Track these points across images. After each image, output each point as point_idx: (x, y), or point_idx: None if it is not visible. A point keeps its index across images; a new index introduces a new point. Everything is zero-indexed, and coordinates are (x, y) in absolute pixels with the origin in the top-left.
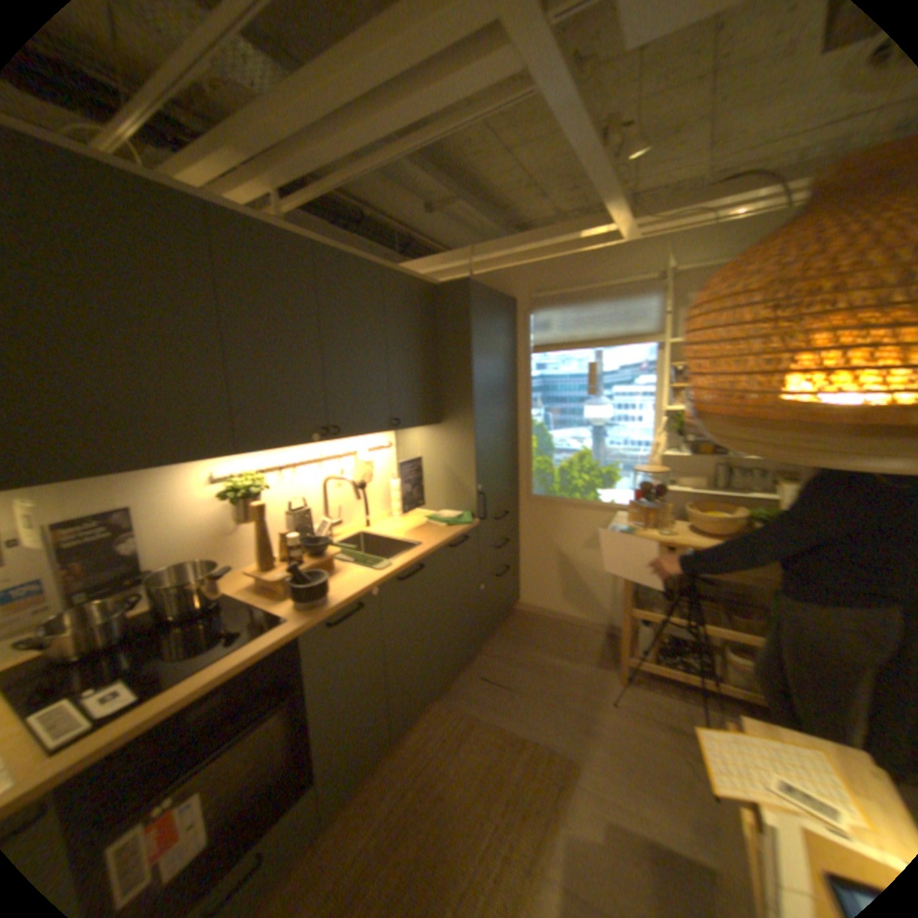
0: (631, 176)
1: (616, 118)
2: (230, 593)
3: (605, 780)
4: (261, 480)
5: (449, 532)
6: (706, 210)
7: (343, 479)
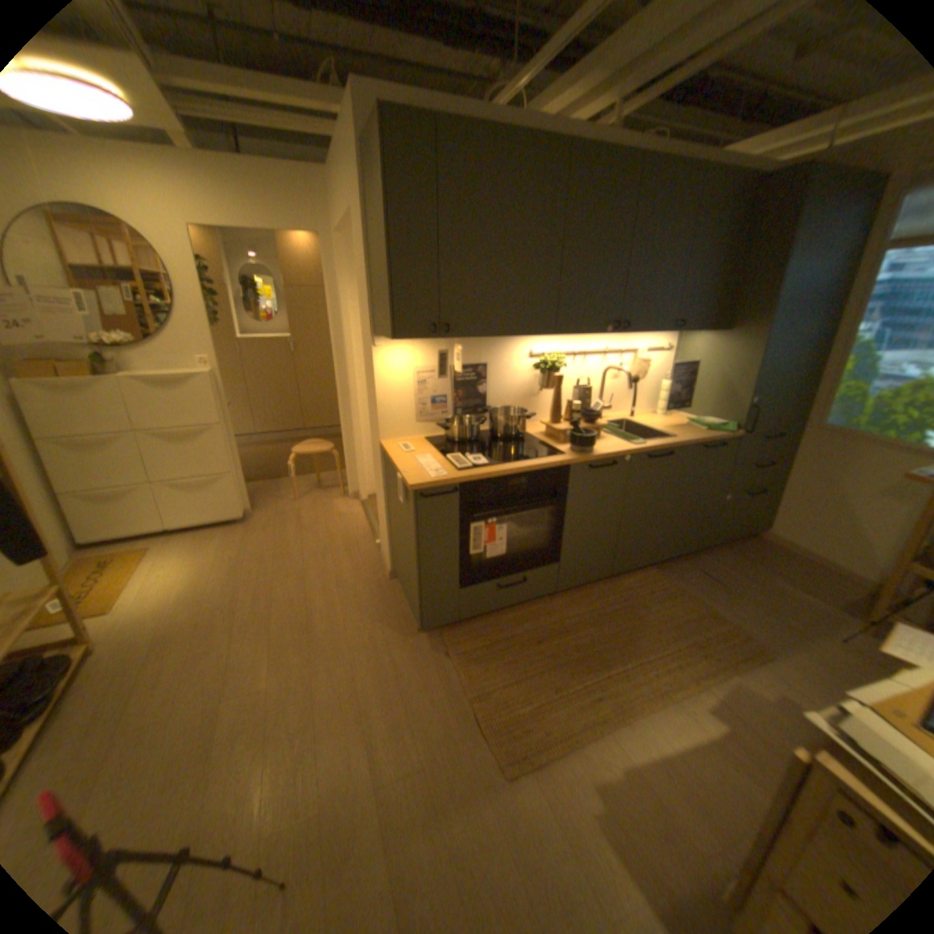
0: None
1: None
2: (528, 433)
3: (798, 676)
4: (560, 358)
5: (705, 434)
6: None
7: (619, 369)
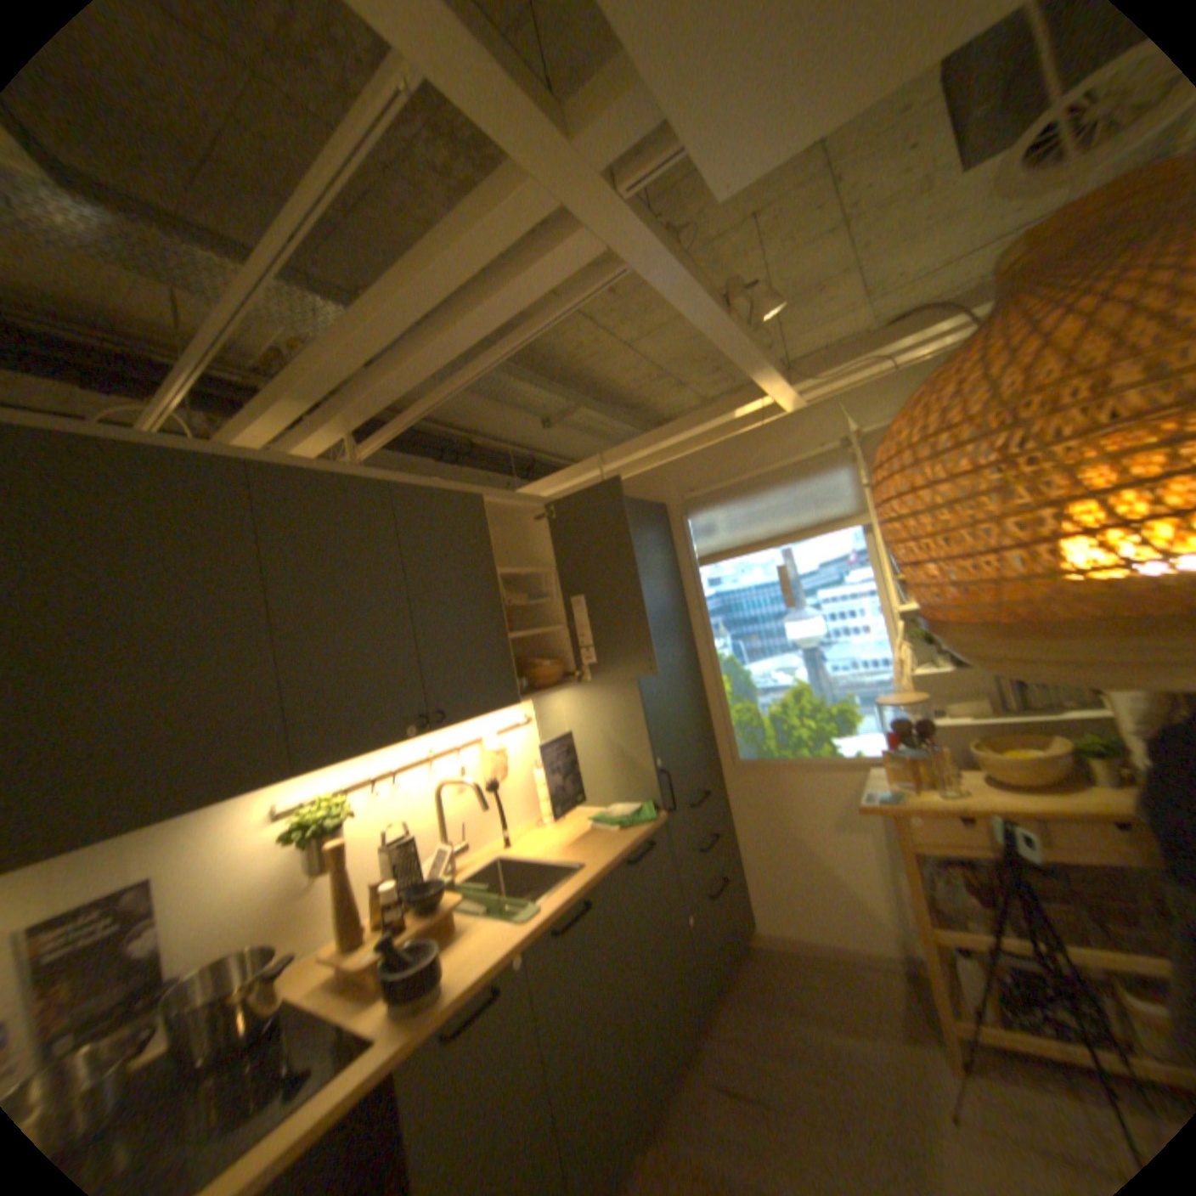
0: (771, 340)
1: (733, 281)
2: (297, 994)
3: None
4: (339, 803)
5: (623, 840)
6: (877, 358)
7: (460, 781)
